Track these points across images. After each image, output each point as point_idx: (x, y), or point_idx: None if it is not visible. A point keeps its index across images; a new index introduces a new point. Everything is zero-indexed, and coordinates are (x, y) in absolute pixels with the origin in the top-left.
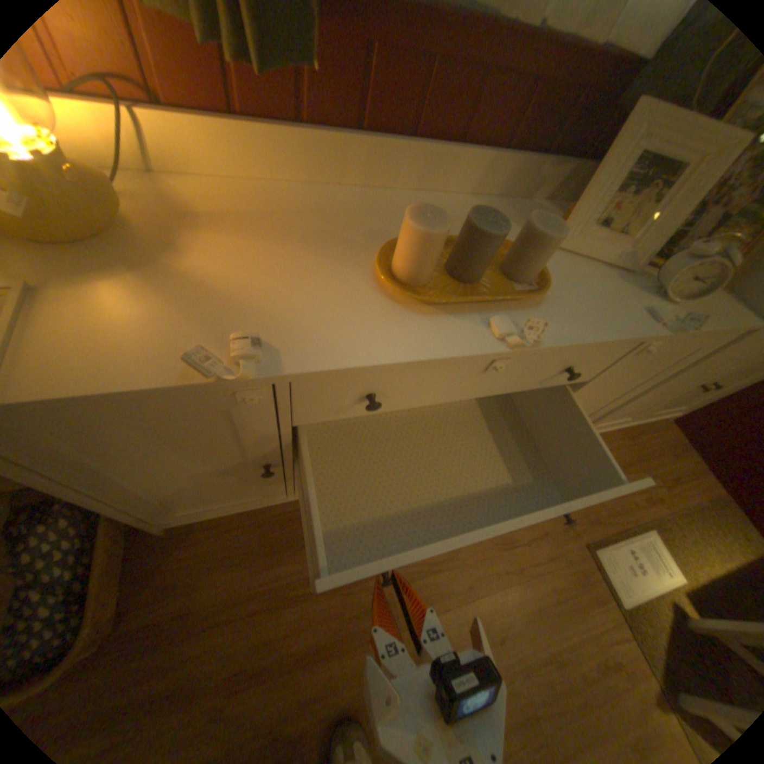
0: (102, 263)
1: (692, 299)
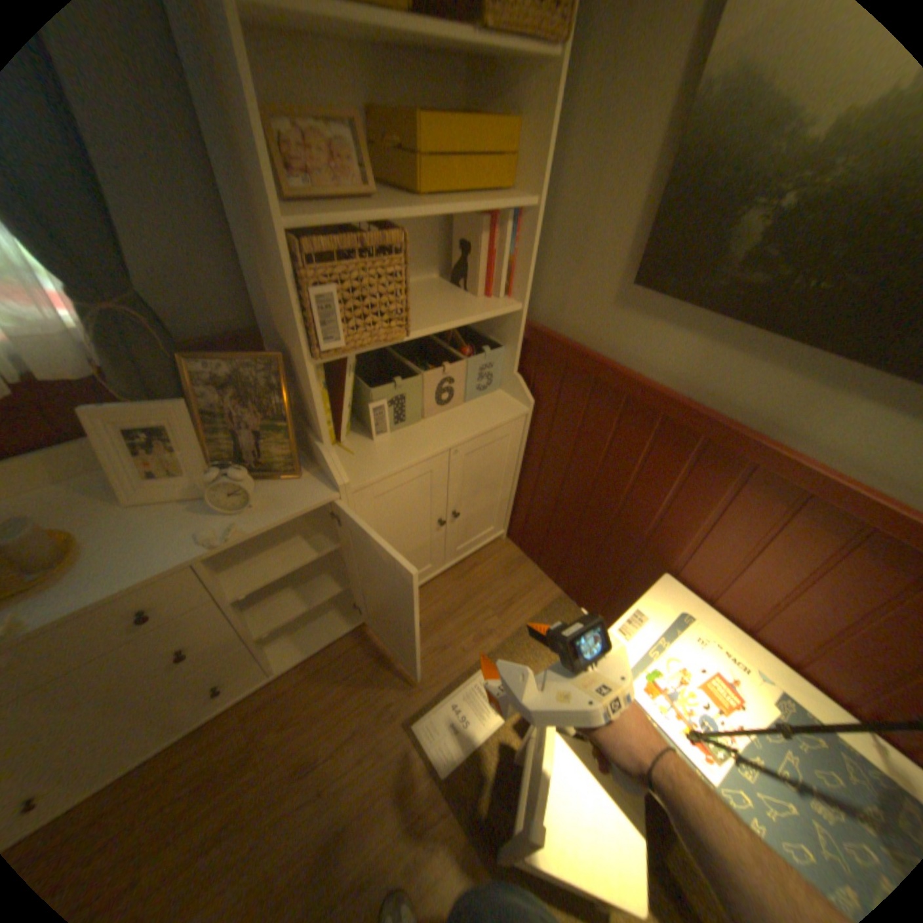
0: None
1: (244, 508)
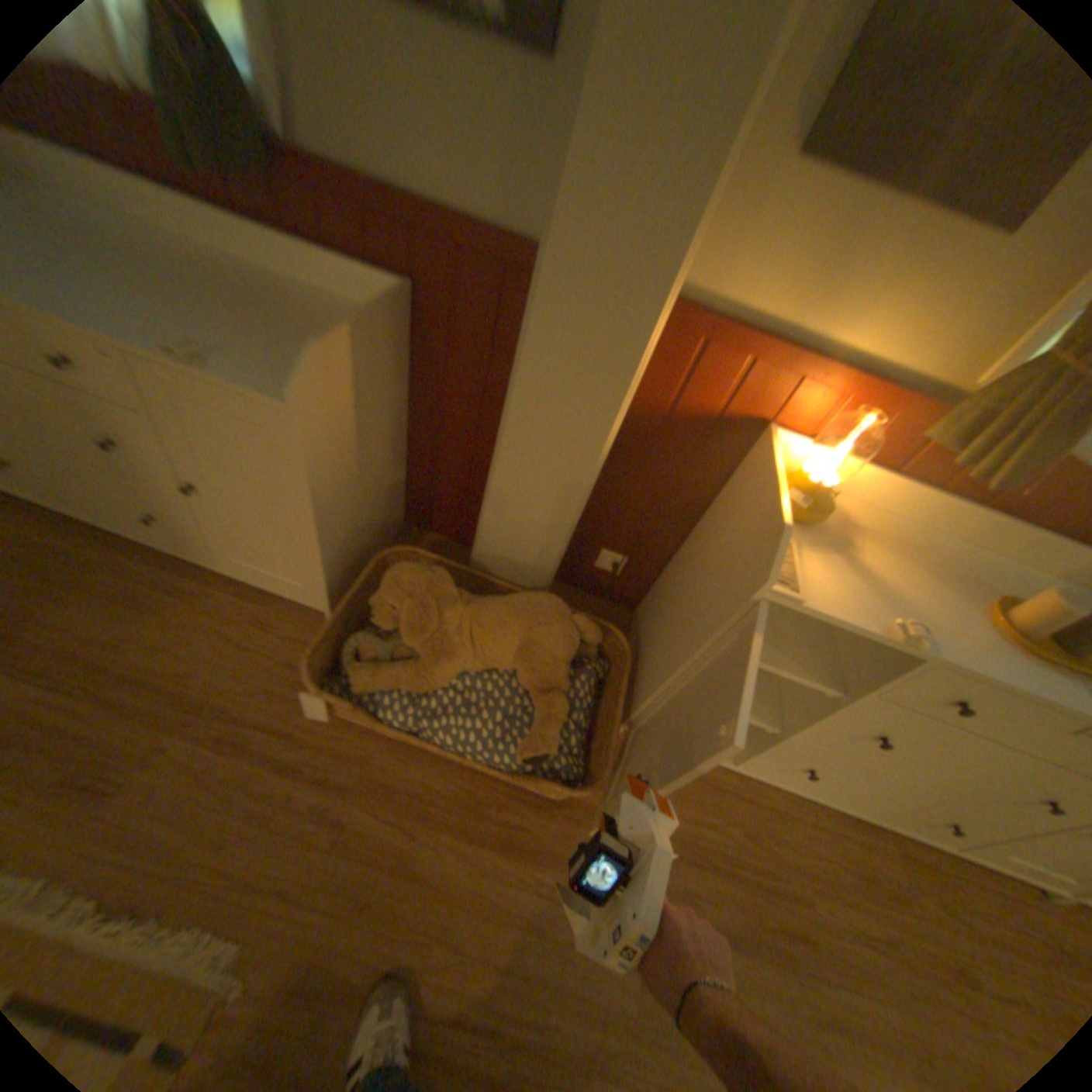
0: (820, 543)
1: None
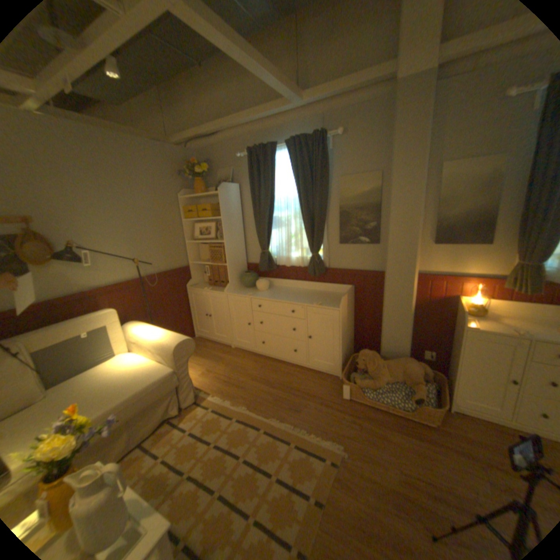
0: (486, 320)
1: None
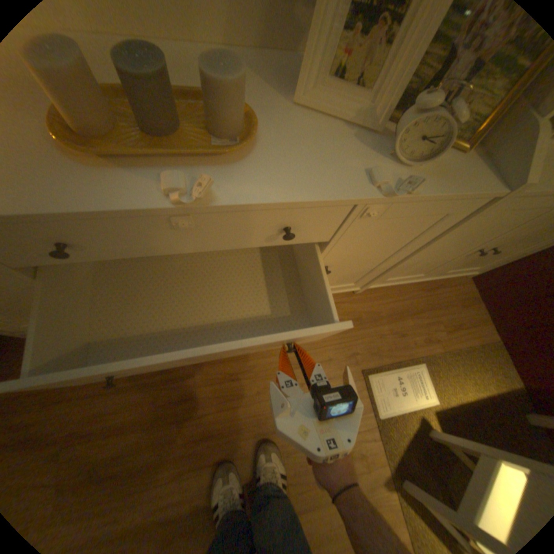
0: None
1: (423, 162)
